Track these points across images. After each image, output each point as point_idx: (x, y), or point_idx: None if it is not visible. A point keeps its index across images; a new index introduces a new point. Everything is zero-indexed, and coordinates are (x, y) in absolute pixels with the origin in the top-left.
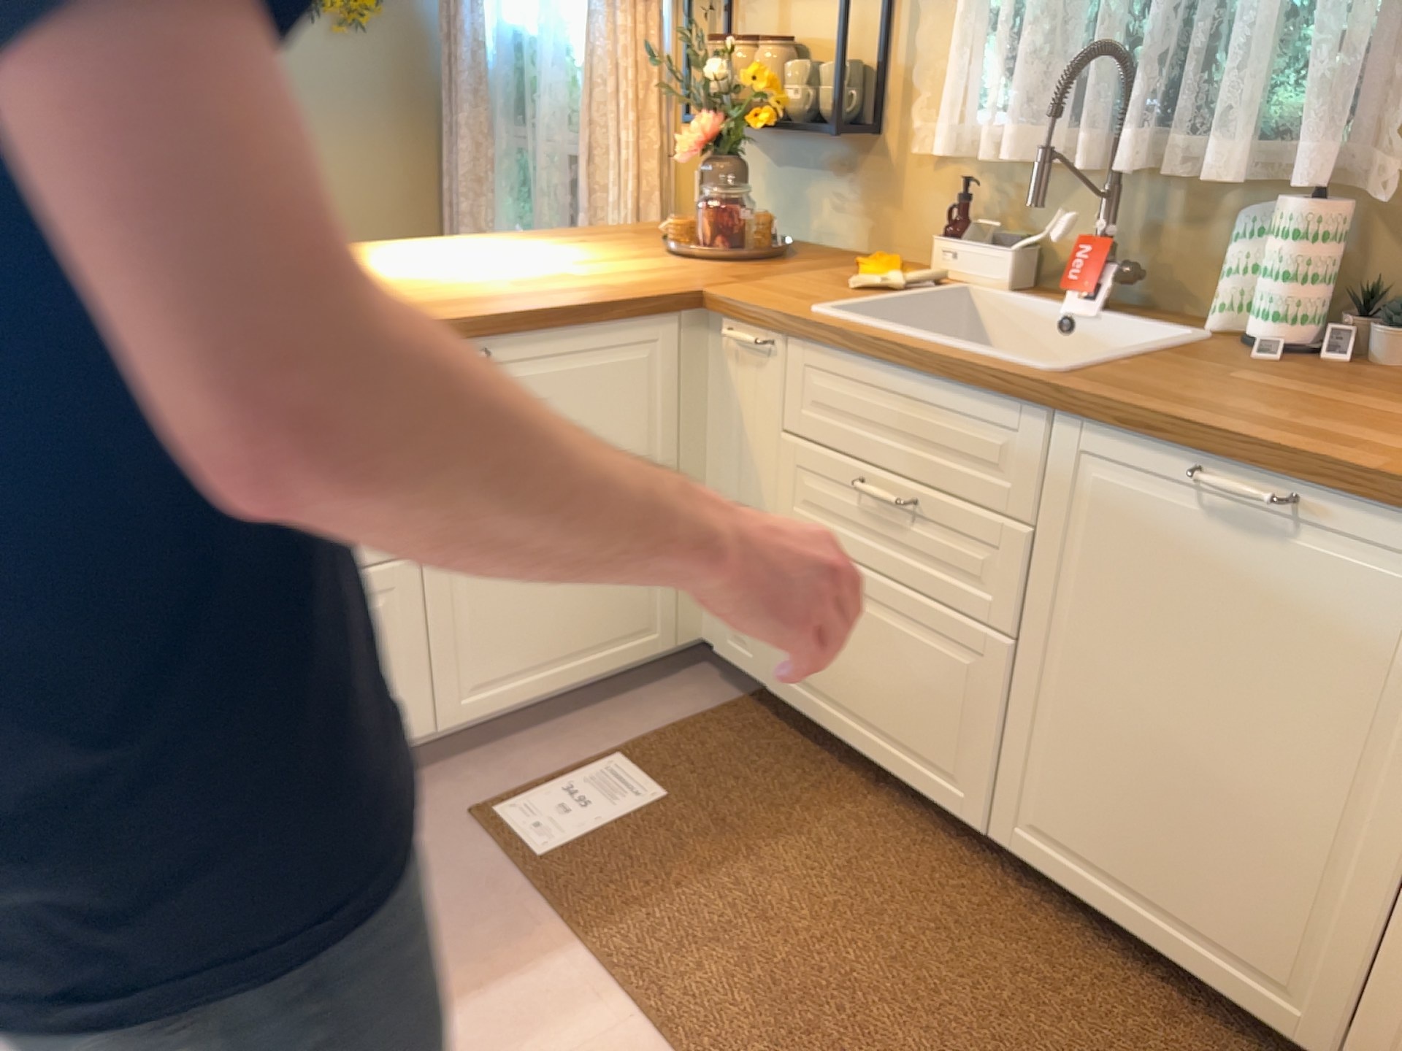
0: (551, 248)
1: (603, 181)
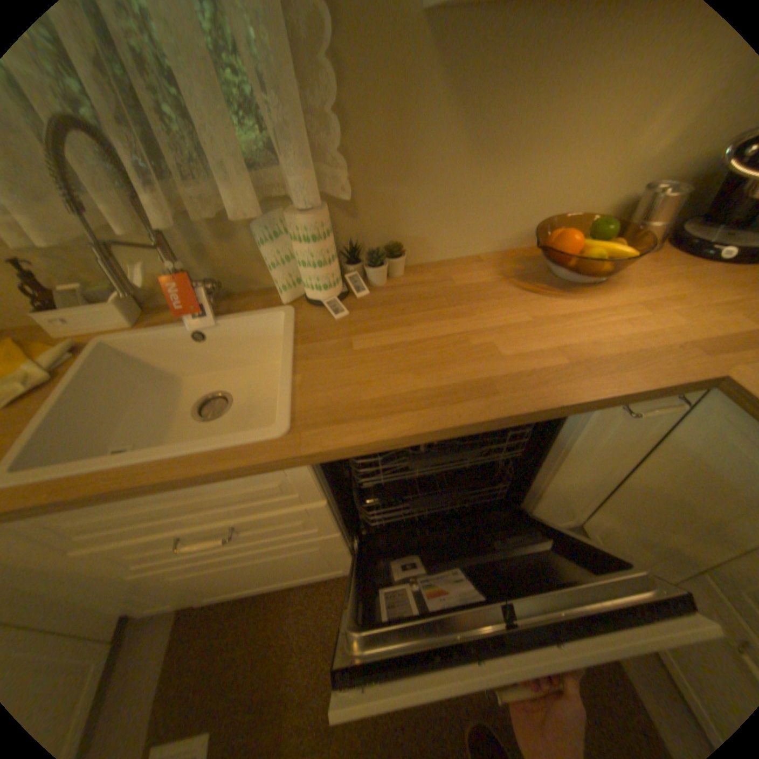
0: None
1: None
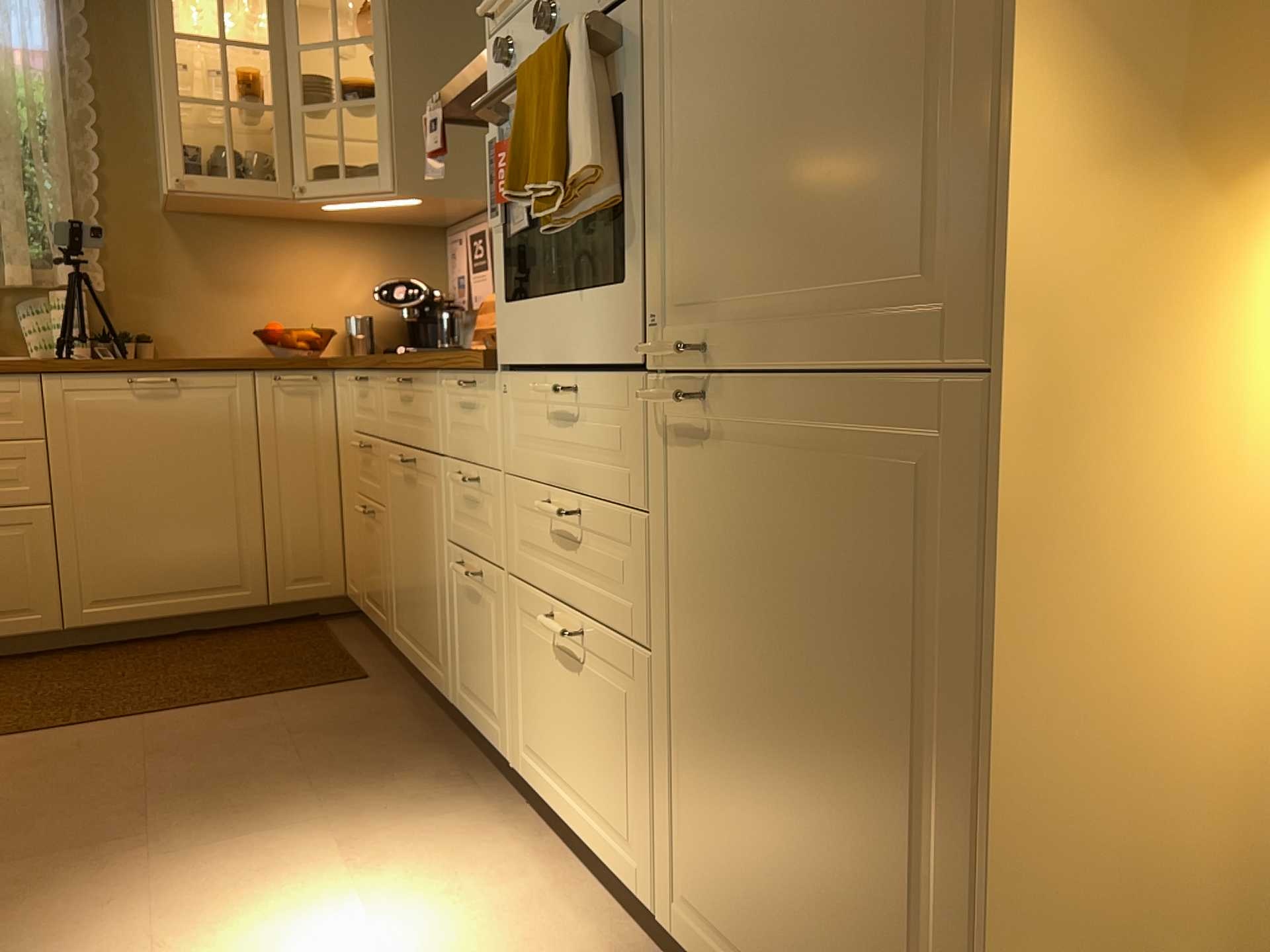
0: None
1: None
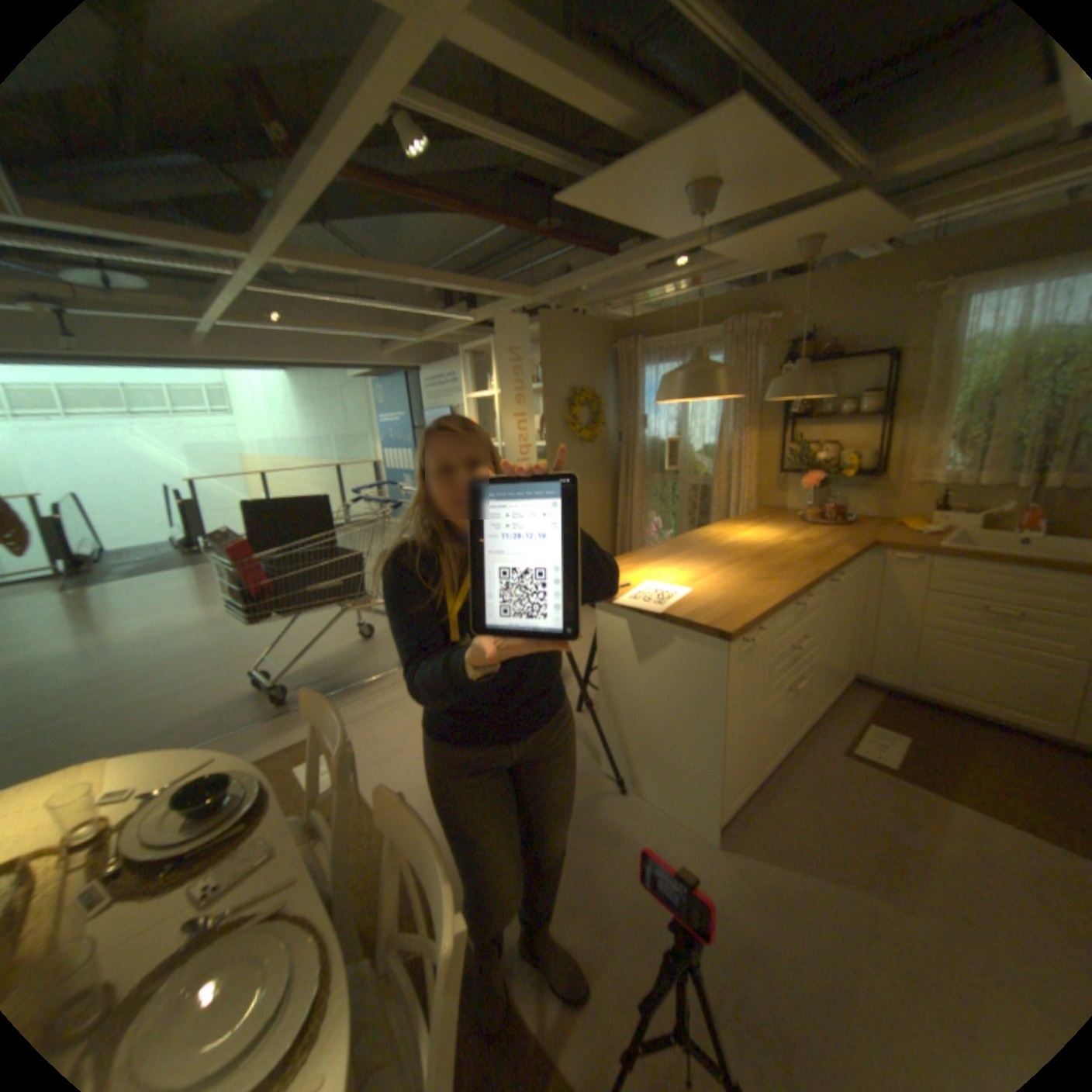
0: (764, 526)
1: (722, 494)
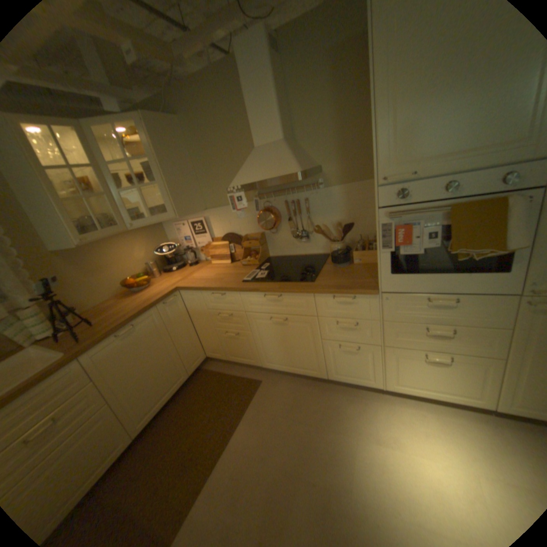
0: None
1: None
